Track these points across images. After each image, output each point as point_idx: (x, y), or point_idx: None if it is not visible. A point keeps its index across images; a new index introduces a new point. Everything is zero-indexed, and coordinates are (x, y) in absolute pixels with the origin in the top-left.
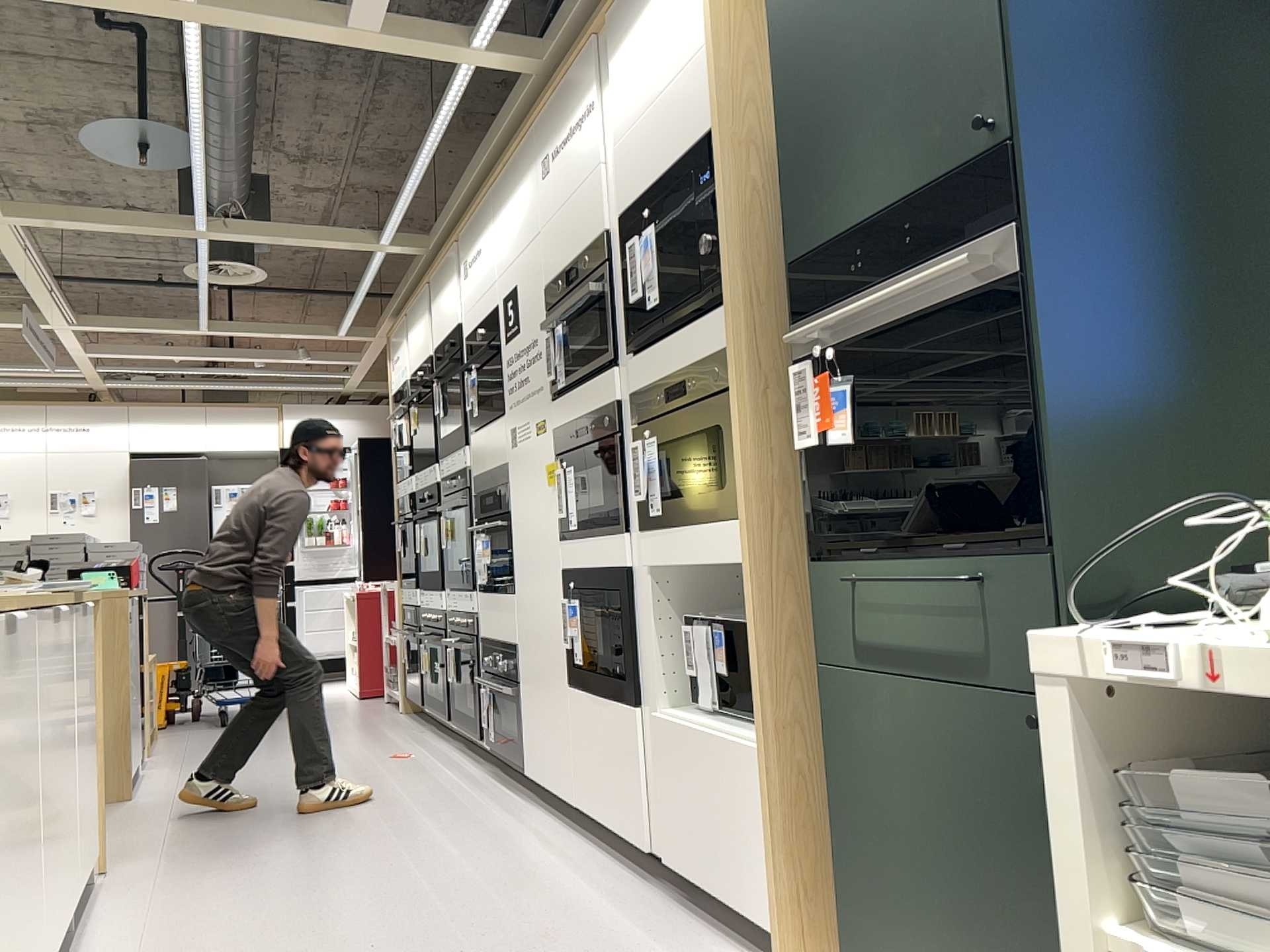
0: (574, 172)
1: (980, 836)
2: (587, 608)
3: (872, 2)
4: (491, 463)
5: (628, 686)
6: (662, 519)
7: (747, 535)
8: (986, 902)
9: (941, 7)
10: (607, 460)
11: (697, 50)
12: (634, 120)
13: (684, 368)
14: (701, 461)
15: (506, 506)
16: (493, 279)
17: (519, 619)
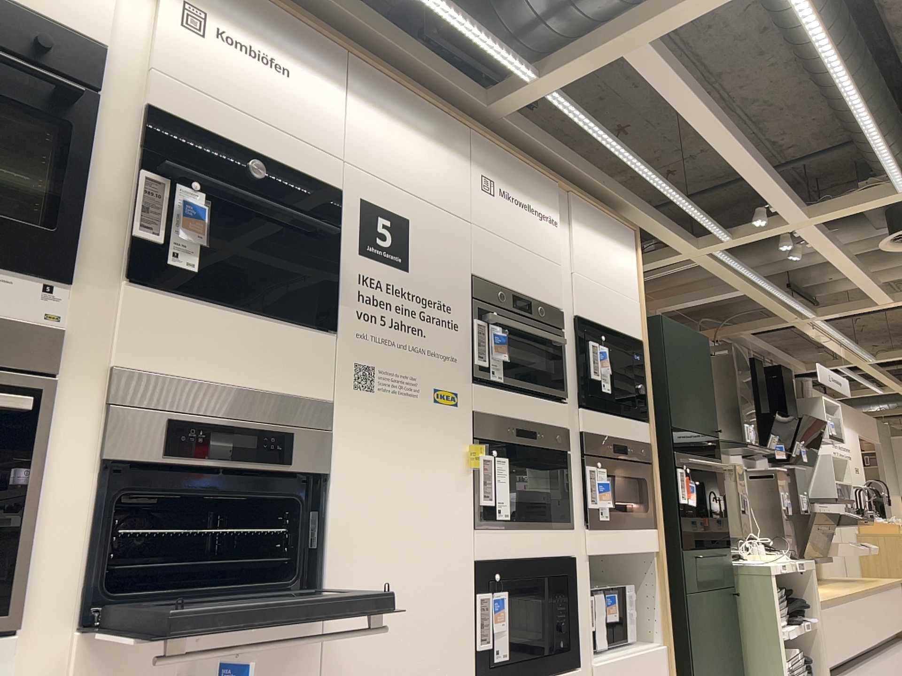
0: (529, 235)
1: (720, 637)
2: (519, 595)
3: (689, 365)
4: (257, 381)
5: (570, 653)
6: (606, 521)
7: (654, 535)
8: (722, 659)
9: (703, 387)
10: (554, 468)
11: (631, 295)
12: (591, 276)
13: (622, 438)
14: (625, 492)
15: (321, 466)
16: (335, 151)
17: (334, 645)
